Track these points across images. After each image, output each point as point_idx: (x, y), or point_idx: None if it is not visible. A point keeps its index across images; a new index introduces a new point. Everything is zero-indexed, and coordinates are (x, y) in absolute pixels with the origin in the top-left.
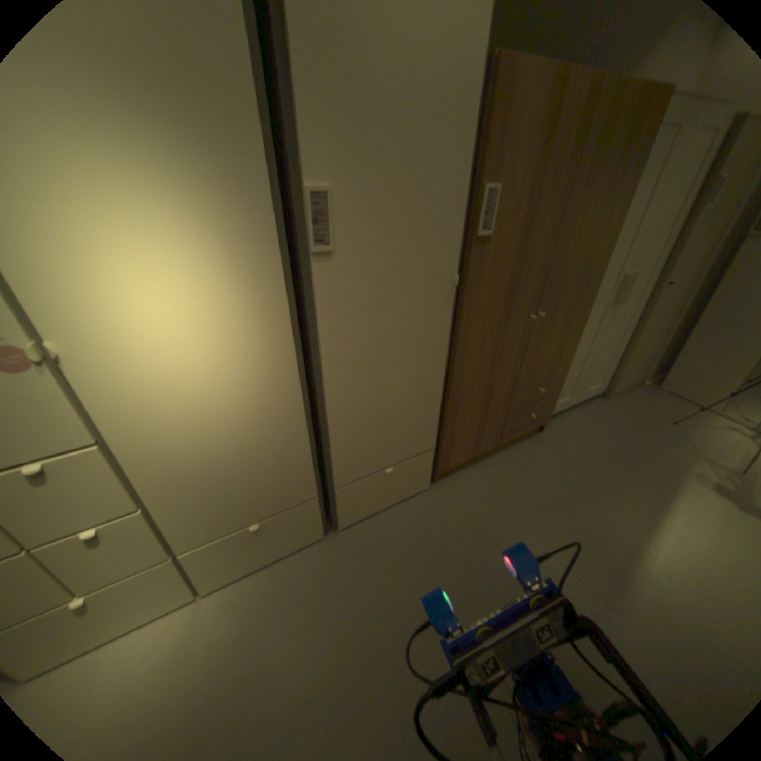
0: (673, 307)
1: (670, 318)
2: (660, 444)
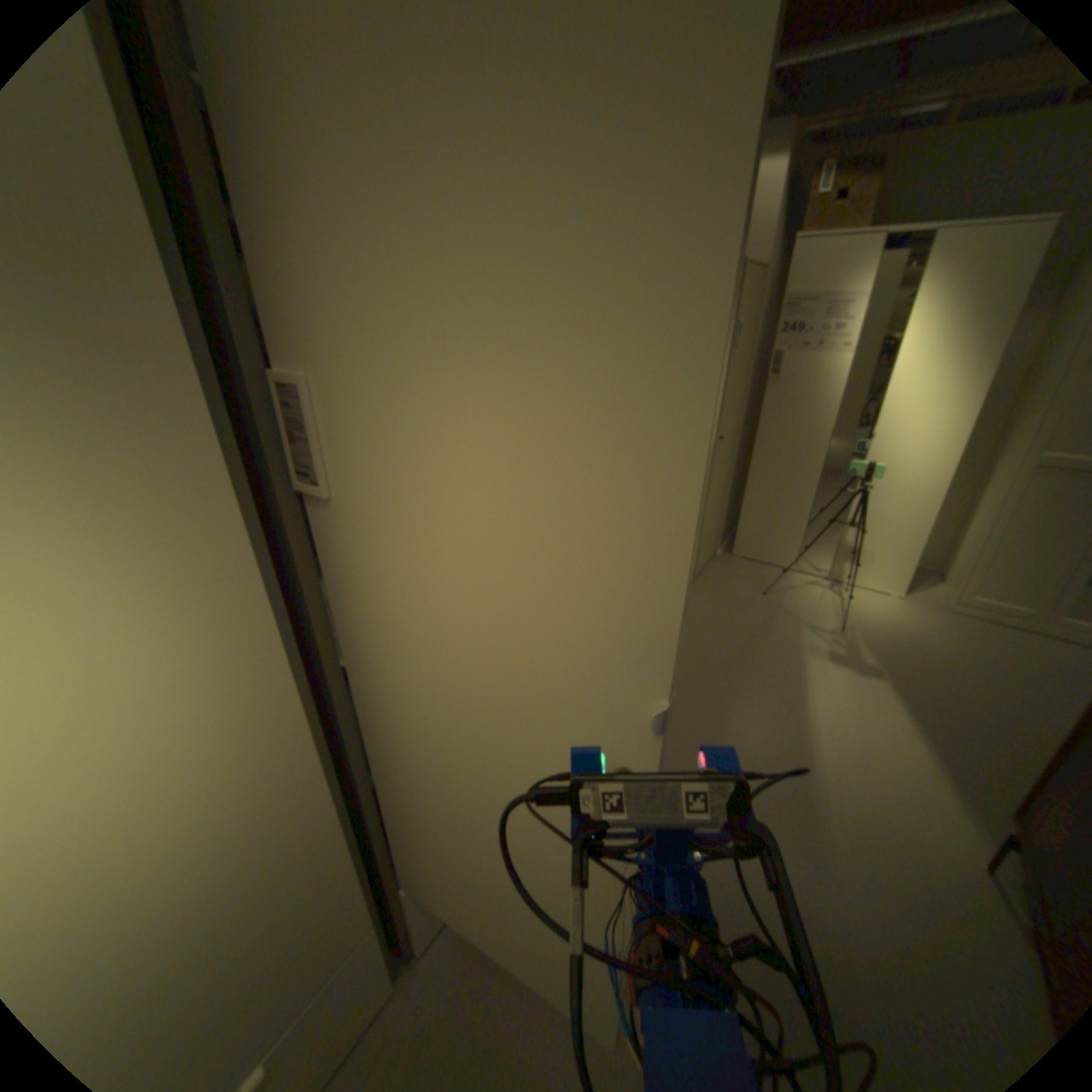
0: (725, 463)
1: (725, 476)
2: (762, 624)
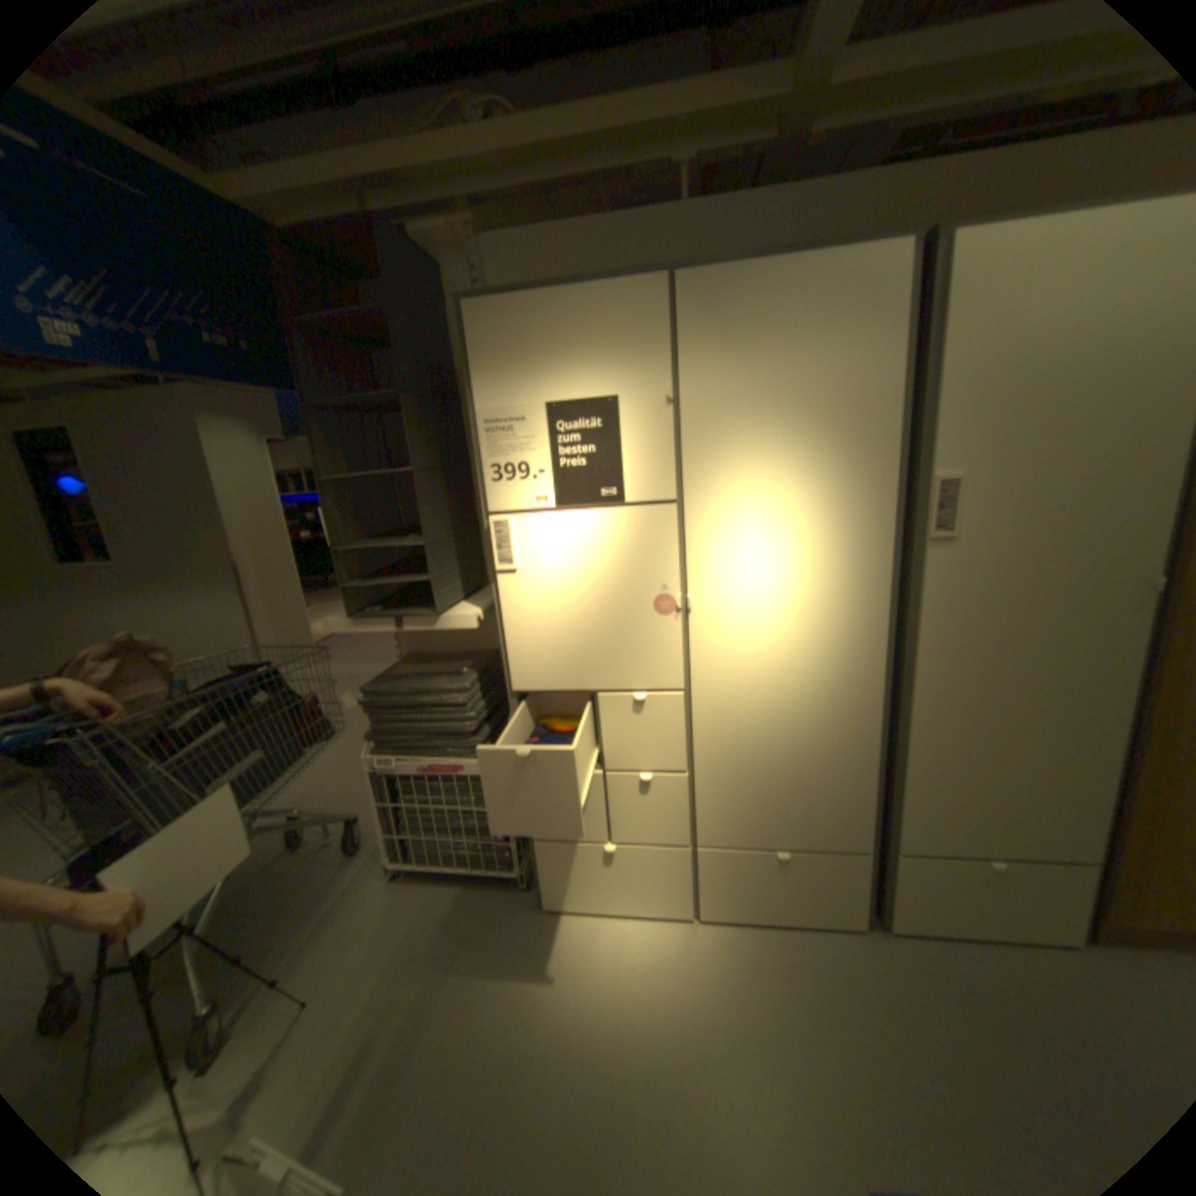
0: None
1: None
2: None
